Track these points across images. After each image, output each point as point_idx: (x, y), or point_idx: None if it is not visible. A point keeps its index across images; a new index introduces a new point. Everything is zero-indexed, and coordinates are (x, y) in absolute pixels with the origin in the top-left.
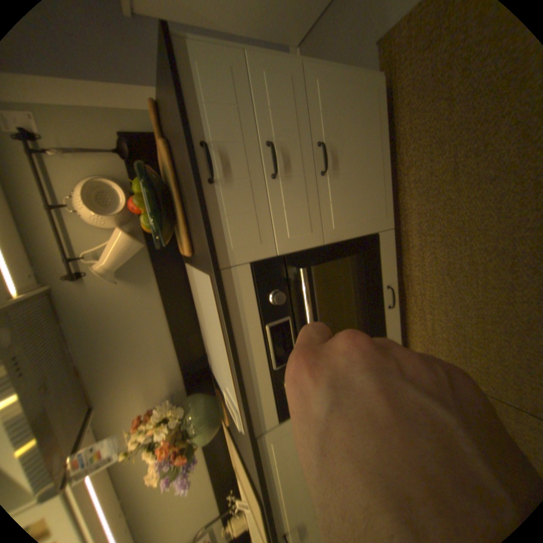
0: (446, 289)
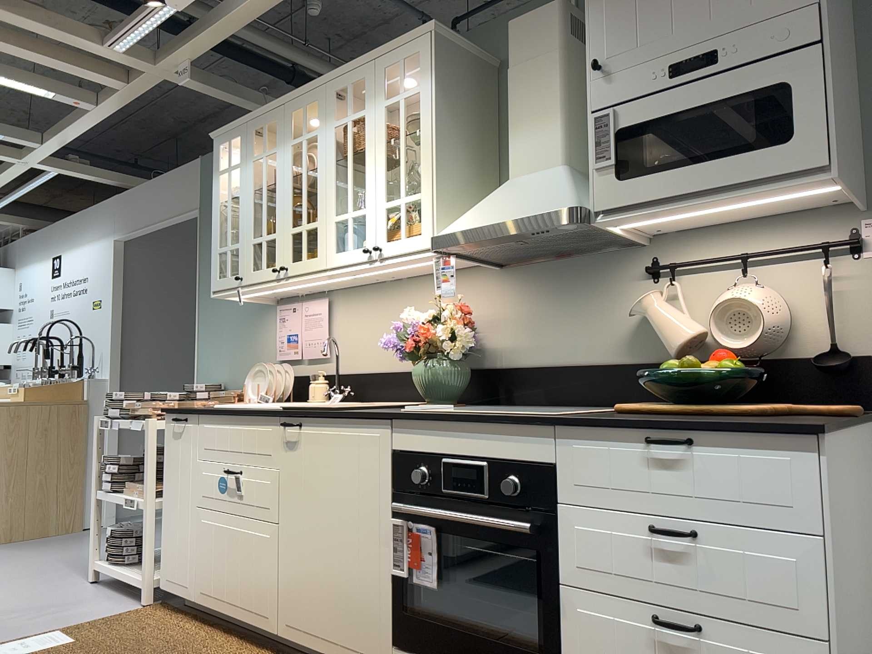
0: None
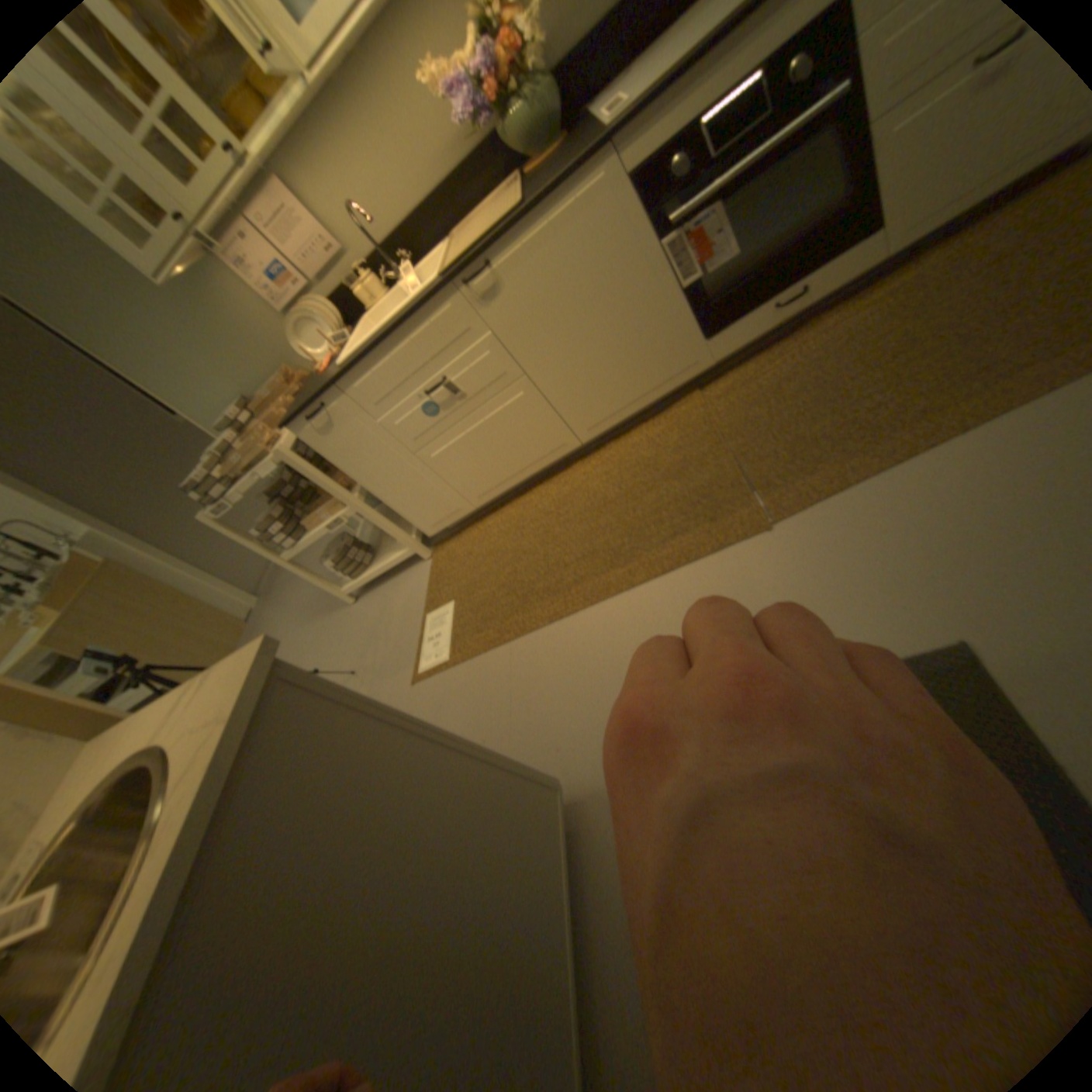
0: (830, 345)
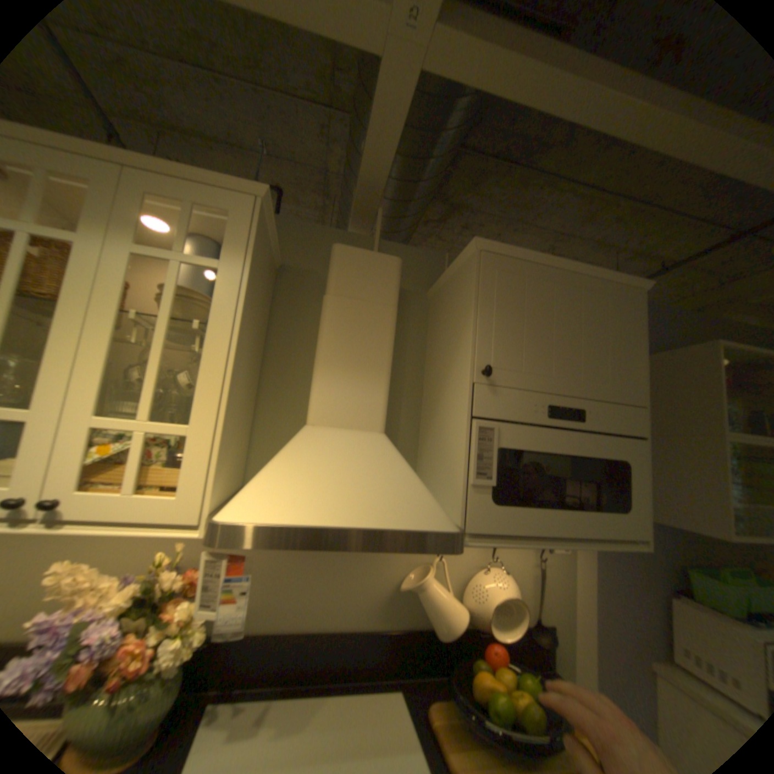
0: None
